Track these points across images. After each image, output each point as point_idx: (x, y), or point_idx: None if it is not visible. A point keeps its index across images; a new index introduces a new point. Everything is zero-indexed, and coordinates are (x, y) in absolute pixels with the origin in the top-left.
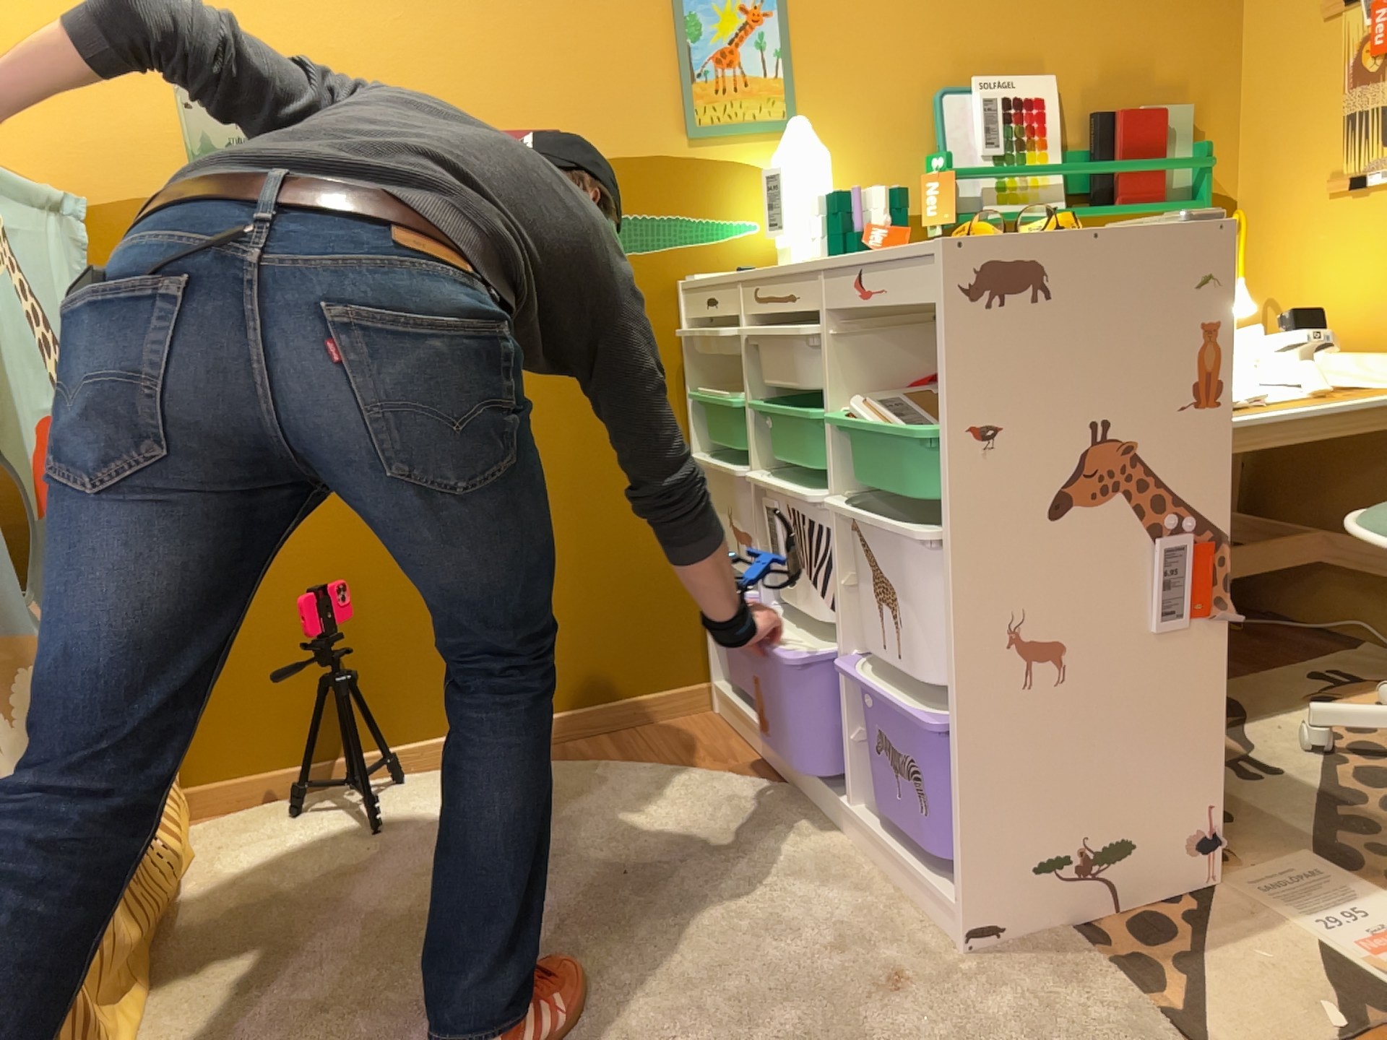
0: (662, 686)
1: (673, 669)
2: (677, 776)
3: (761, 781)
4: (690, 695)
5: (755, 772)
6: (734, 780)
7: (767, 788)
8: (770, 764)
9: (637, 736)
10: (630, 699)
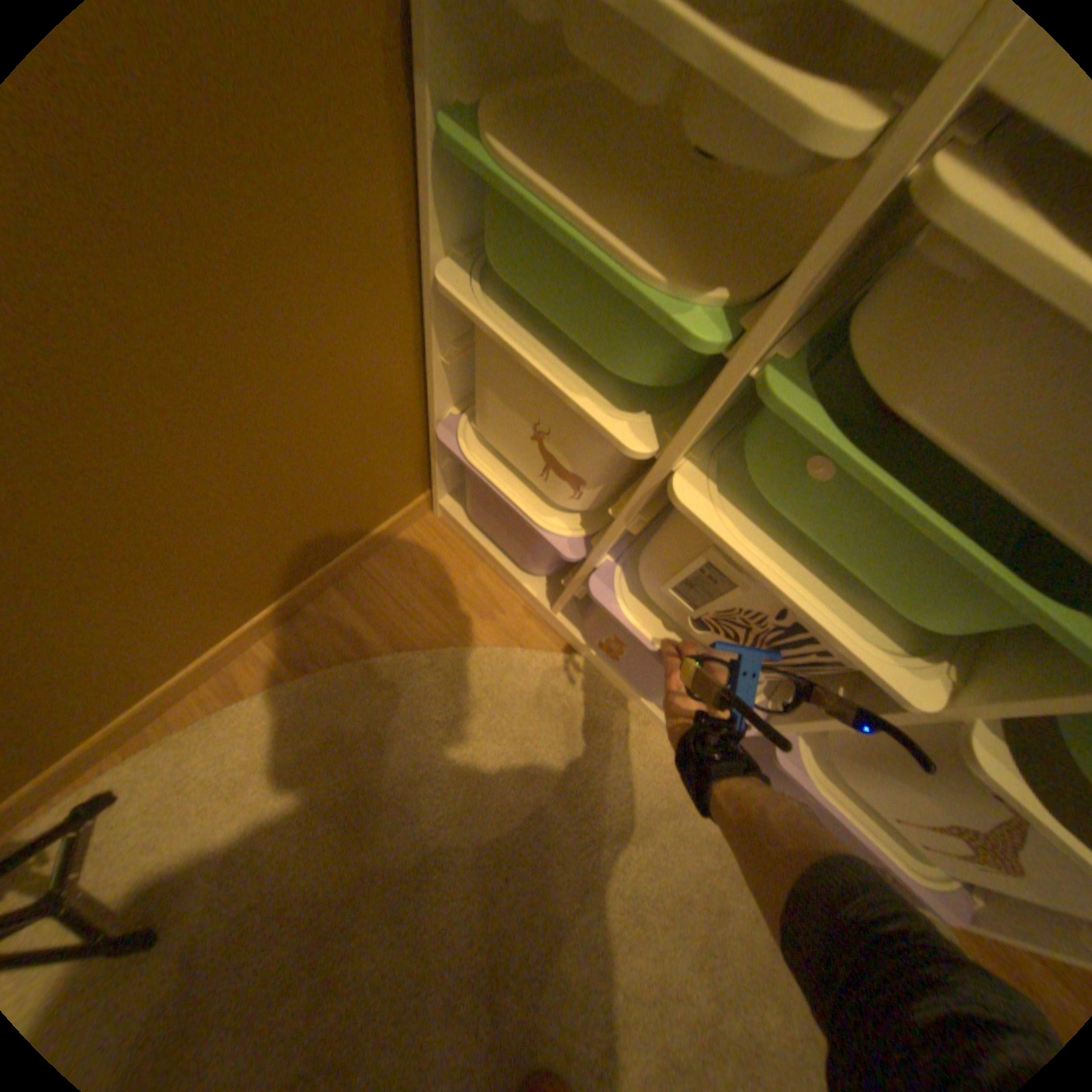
0: (384, 519)
1: (394, 502)
2: (471, 670)
3: (547, 644)
4: (413, 511)
5: (531, 625)
6: (528, 660)
7: (563, 665)
8: (544, 616)
9: (376, 582)
10: (355, 547)
